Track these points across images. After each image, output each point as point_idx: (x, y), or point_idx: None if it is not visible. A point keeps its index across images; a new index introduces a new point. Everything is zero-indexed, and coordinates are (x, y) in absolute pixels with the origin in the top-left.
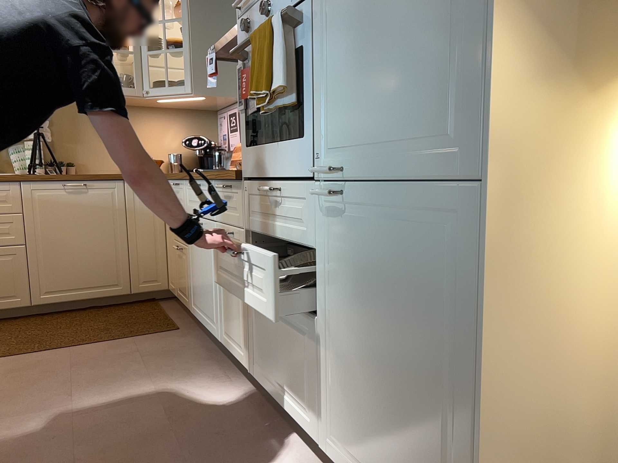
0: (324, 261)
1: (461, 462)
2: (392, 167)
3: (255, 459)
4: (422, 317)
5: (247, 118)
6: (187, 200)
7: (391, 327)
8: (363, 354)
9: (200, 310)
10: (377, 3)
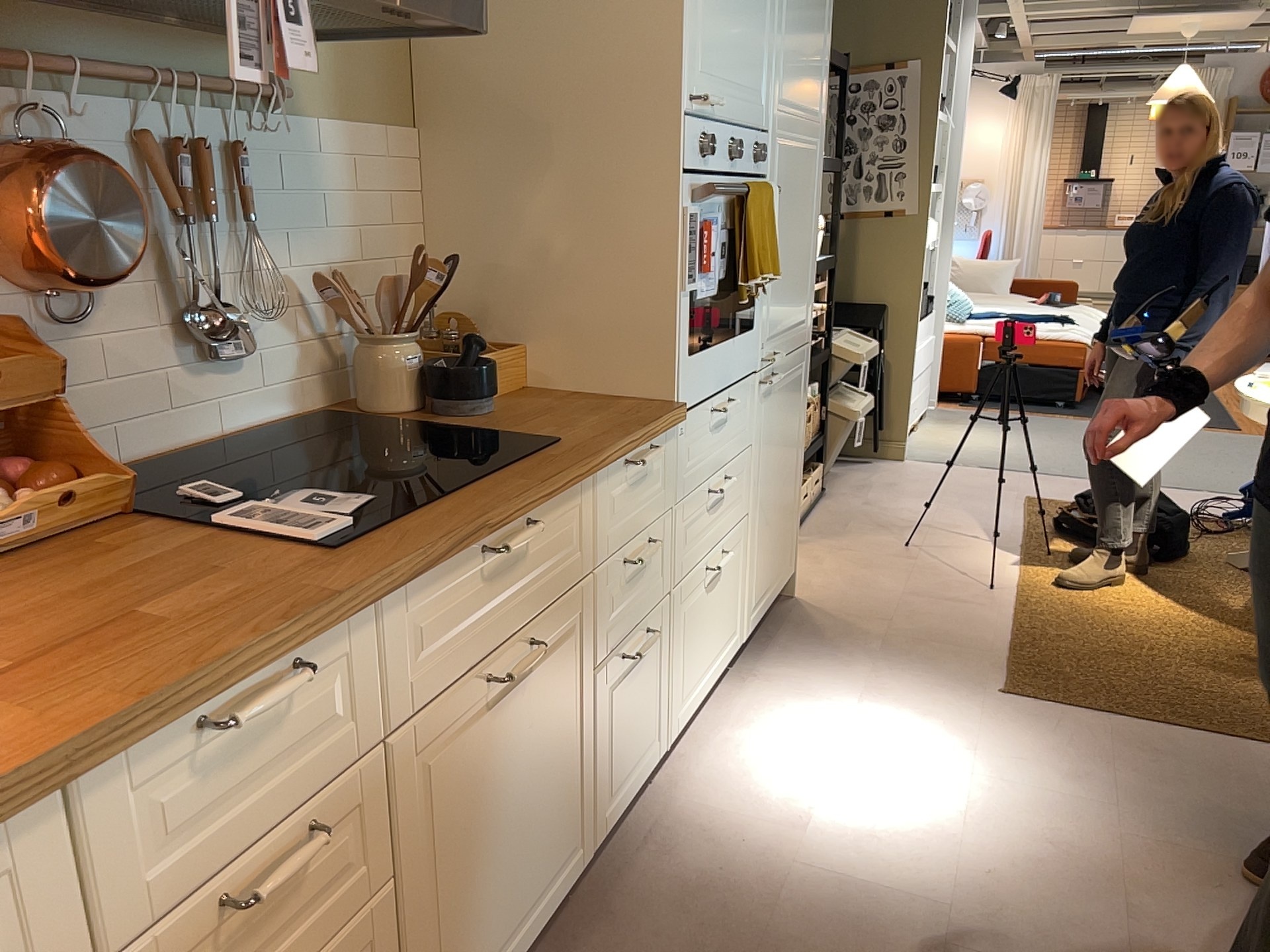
0: (758, 448)
1: (795, 500)
2: (790, 343)
3: (768, 716)
4: (792, 434)
5: (688, 305)
6: (396, 672)
7: (783, 457)
8: (772, 498)
9: (496, 950)
10: (793, 222)
